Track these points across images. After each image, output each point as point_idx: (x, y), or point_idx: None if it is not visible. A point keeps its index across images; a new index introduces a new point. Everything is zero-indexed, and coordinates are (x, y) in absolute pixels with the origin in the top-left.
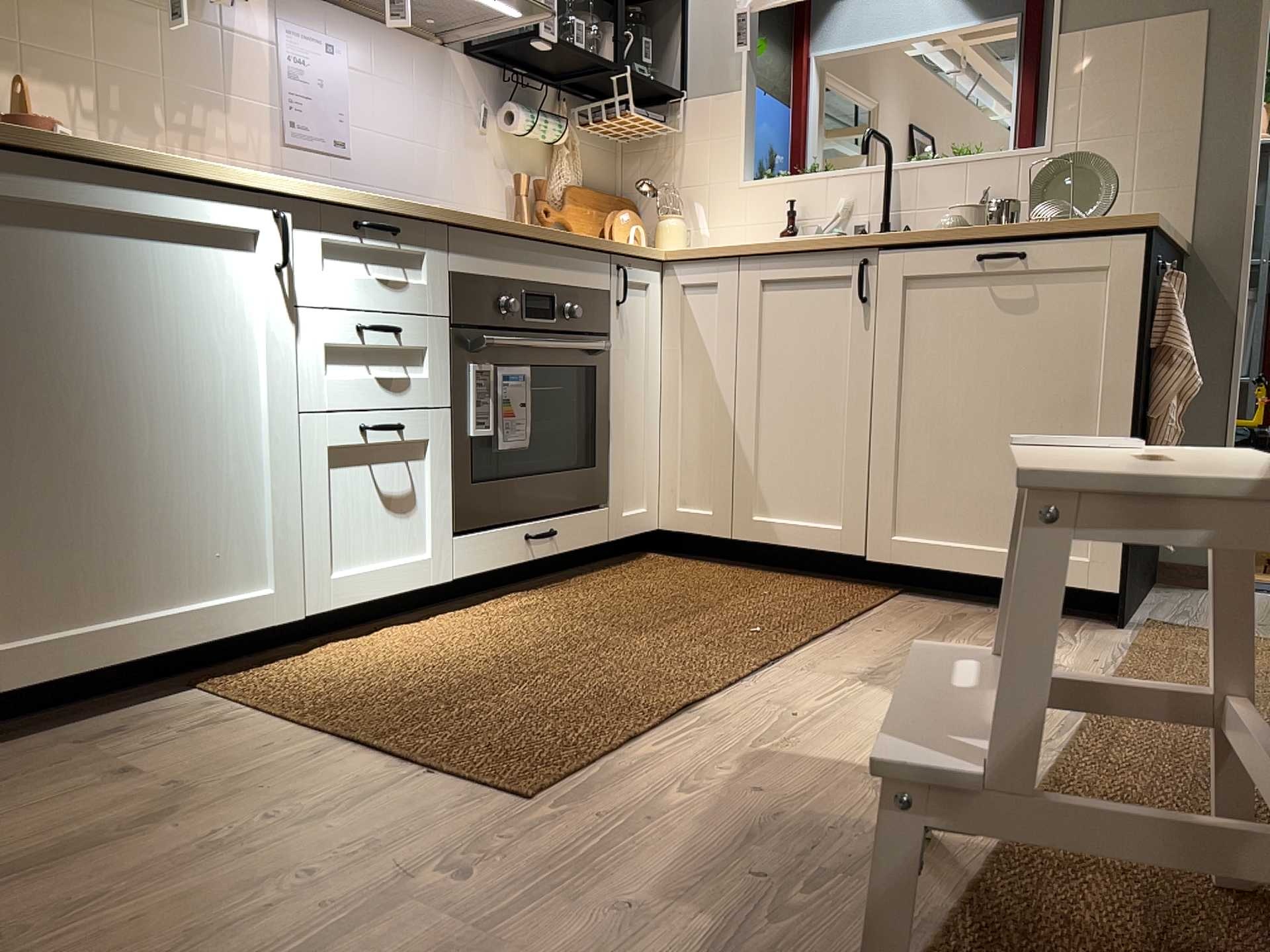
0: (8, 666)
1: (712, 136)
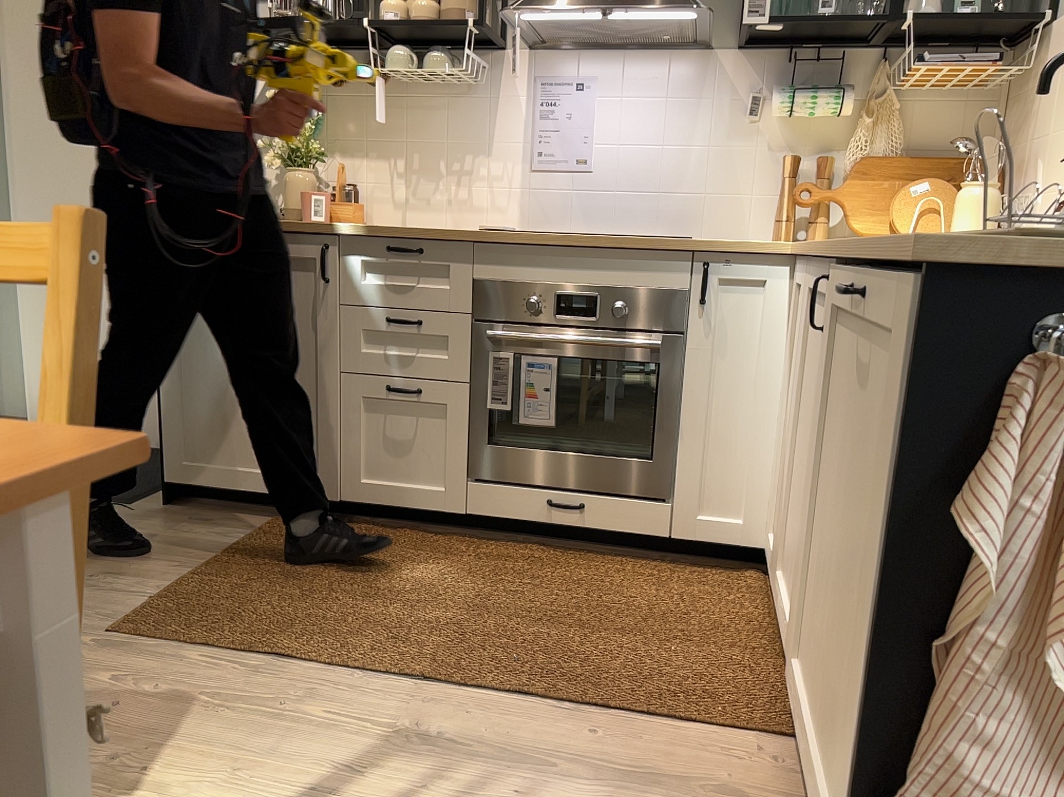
0: (185, 471)
1: (1063, 69)
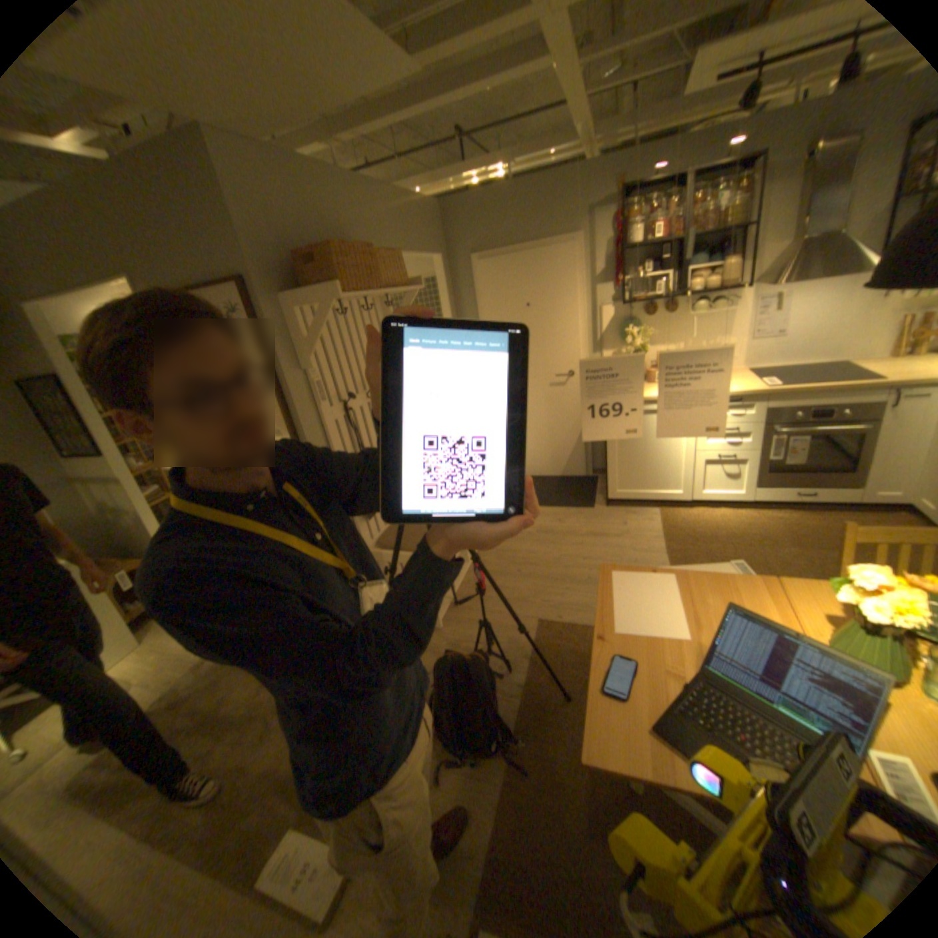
0: (619, 495)
1: None
